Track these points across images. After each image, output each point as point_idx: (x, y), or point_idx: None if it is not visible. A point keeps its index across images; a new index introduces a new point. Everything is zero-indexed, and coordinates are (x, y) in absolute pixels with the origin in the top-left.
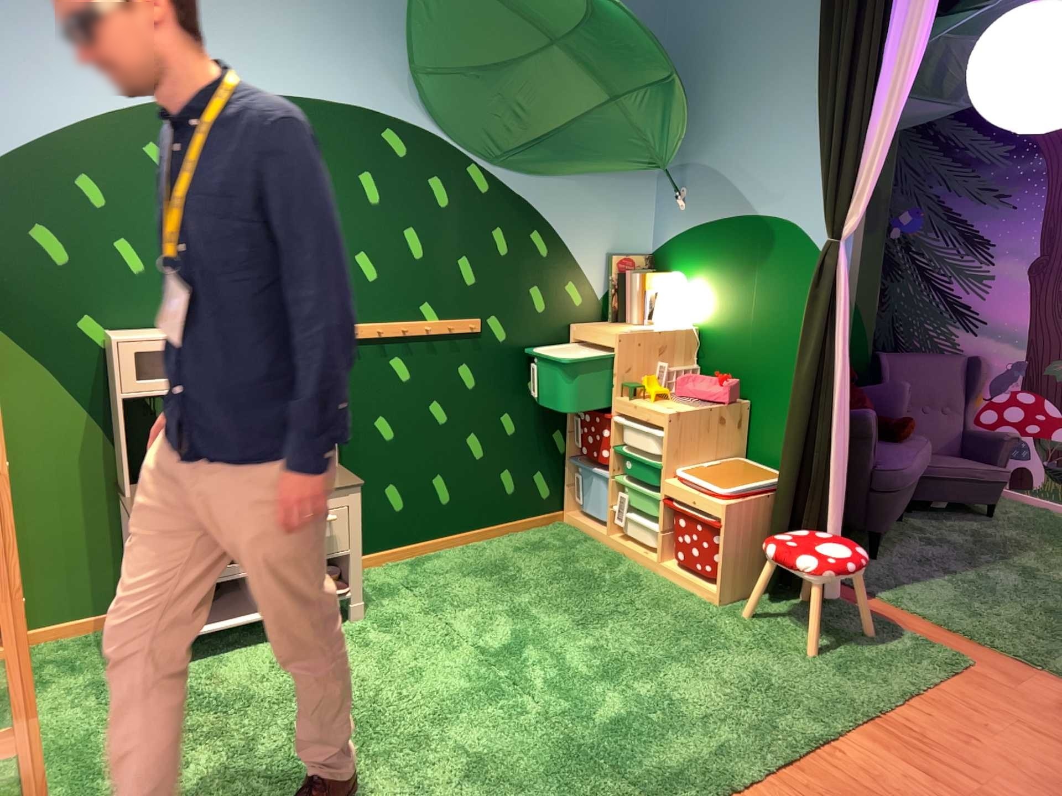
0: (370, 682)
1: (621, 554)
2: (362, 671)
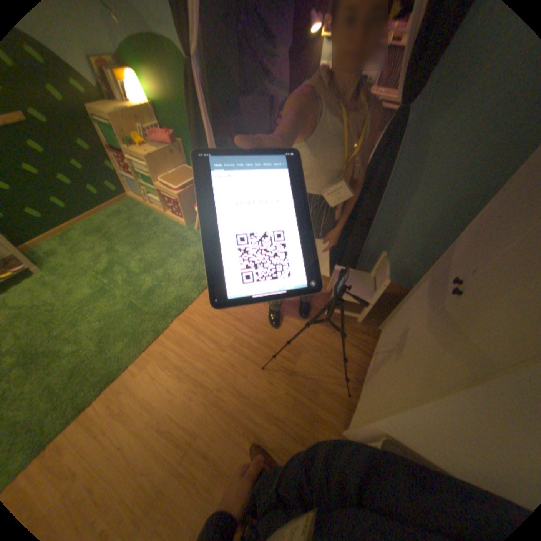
0: (49, 303)
1: (150, 210)
2: (44, 298)
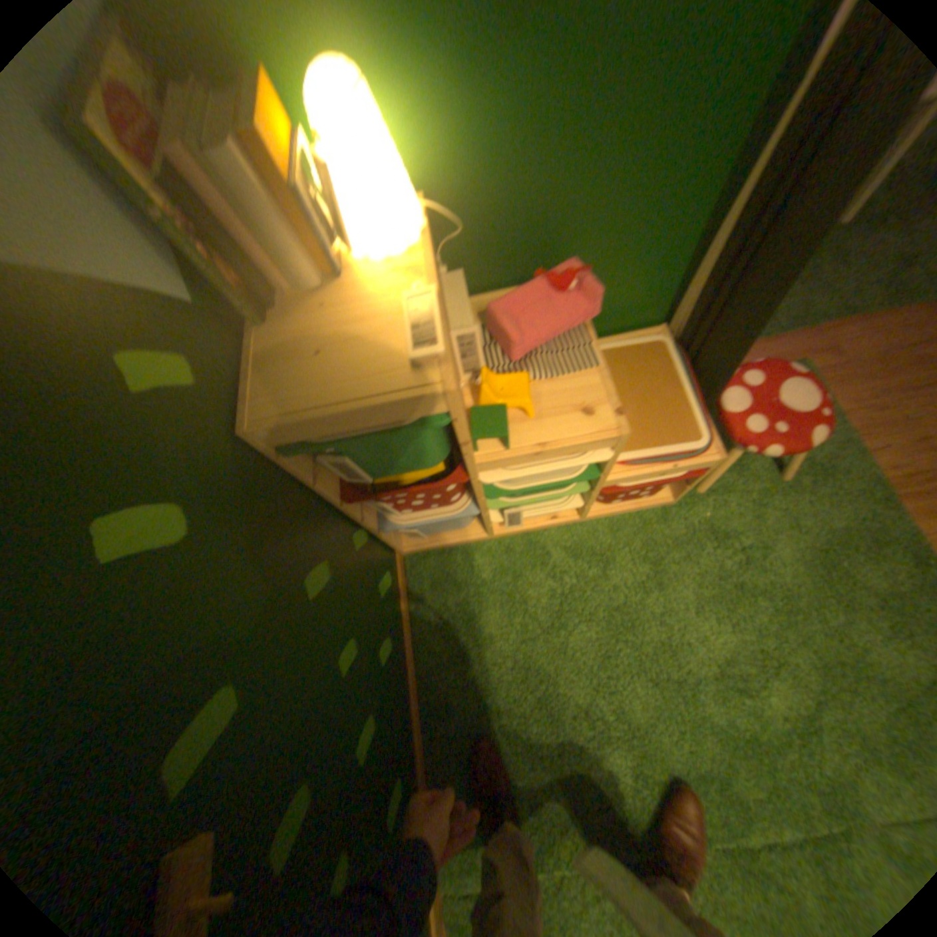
0: None
1: (519, 535)
2: None
